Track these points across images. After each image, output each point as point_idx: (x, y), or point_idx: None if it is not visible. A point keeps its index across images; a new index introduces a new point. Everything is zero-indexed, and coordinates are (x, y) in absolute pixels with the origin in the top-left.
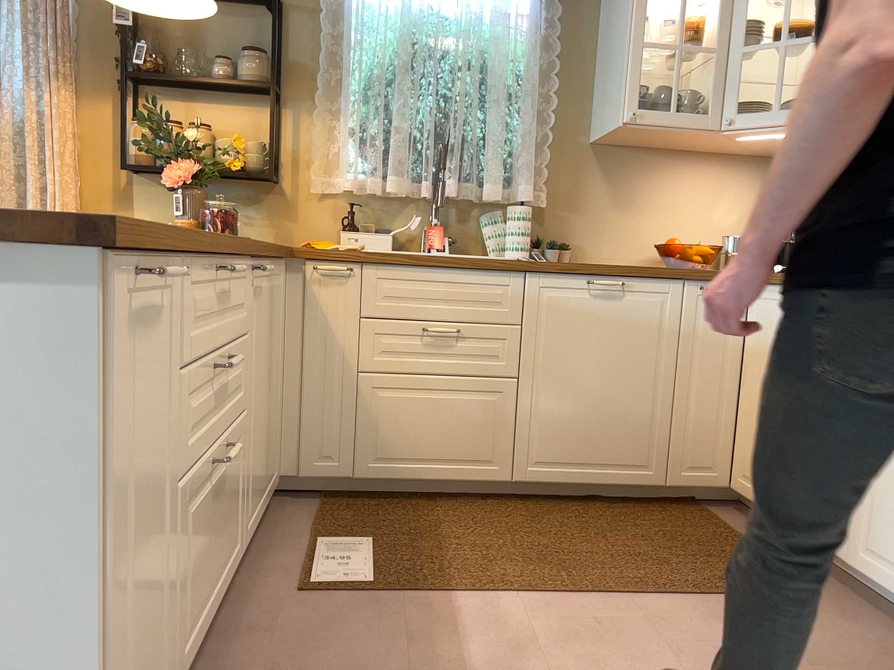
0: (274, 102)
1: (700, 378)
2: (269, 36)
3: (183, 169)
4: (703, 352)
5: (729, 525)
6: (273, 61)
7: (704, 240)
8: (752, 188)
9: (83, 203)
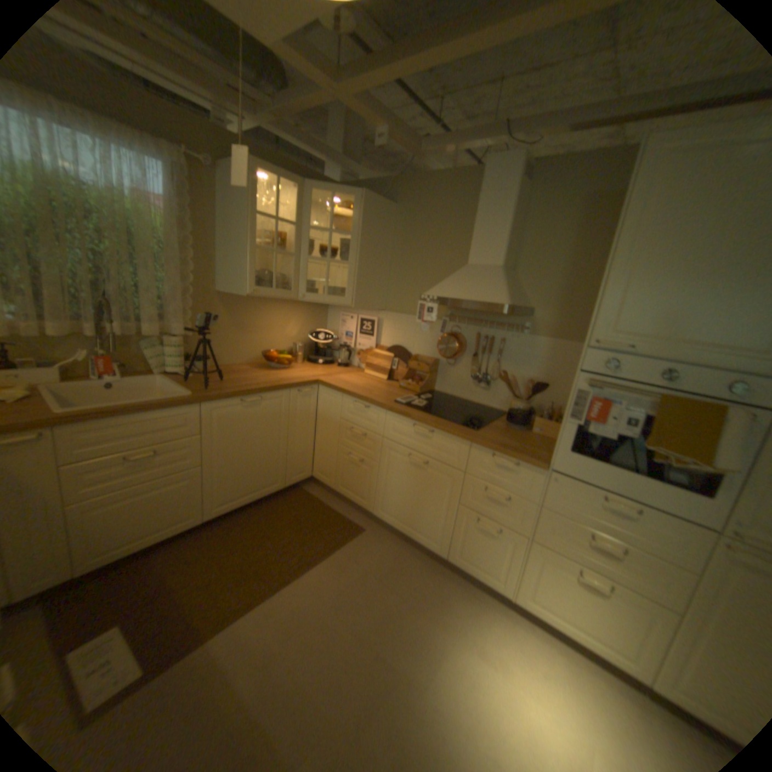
0: None
1: (298, 433)
2: None
3: None
4: (299, 421)
5: (316, 497)
6: None
7: (282, 345)
8: (302, 317)
9: None
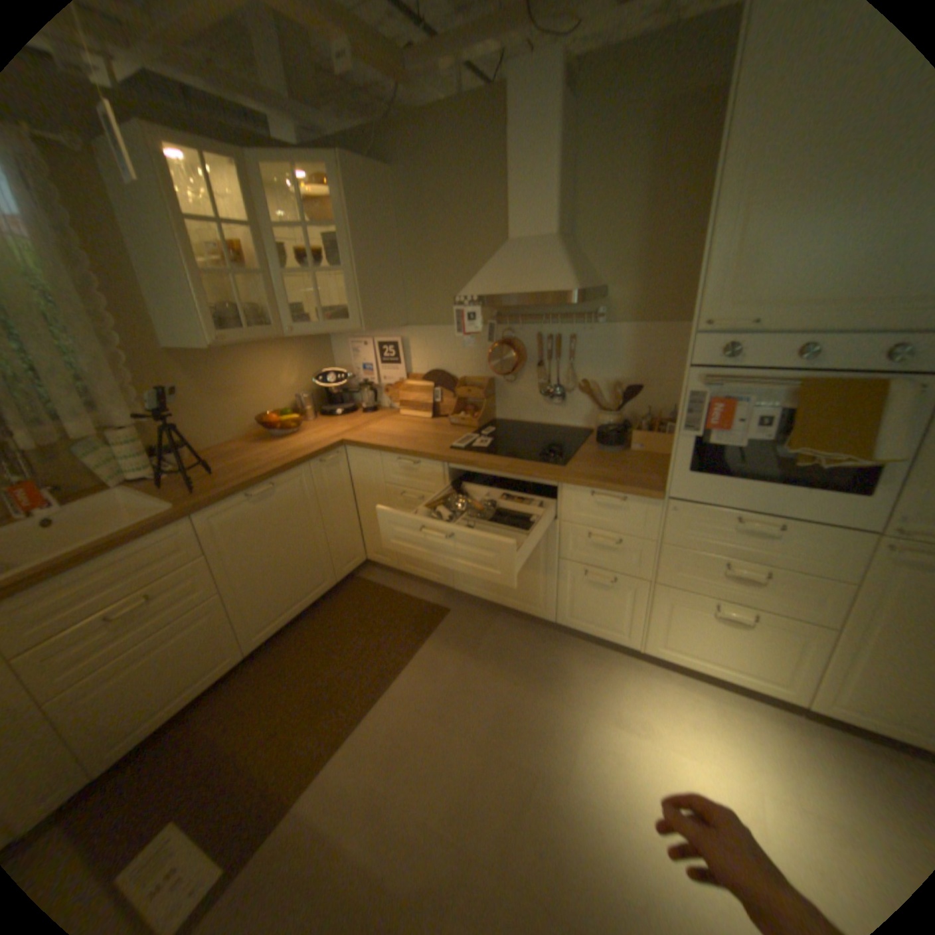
0: None
1: (335, 514)
2: None
3: None
4: (332, 499)
5: (378, 584)
6: None
7: (280, 401)
8: (298, 356)
9: None
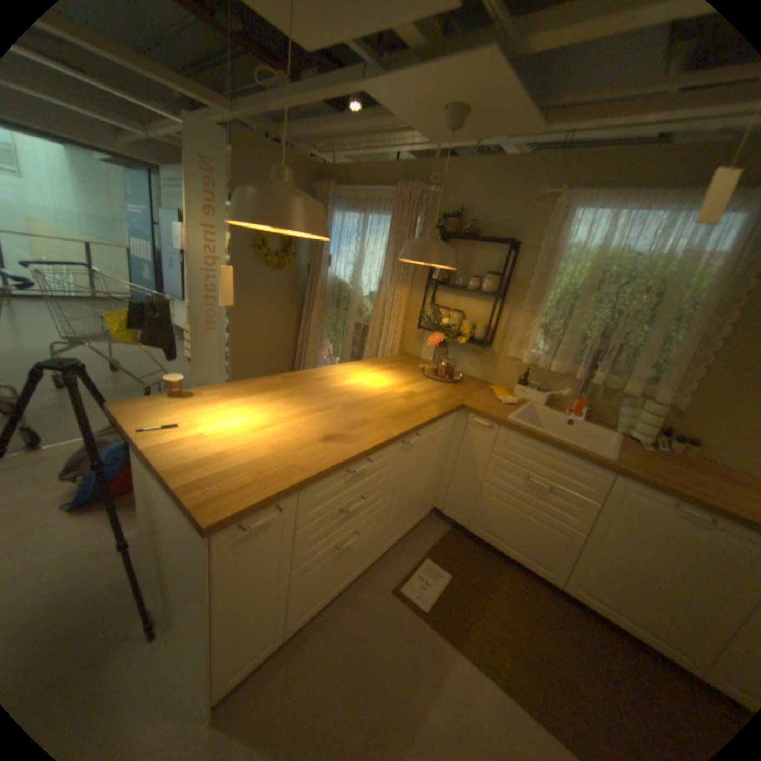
0: (495, 304)
1: None
2: (507, 261)
3: (436, 338)
4: None
5: None
6: (505, 276)
7: None
8: None
9: (403, 336)
